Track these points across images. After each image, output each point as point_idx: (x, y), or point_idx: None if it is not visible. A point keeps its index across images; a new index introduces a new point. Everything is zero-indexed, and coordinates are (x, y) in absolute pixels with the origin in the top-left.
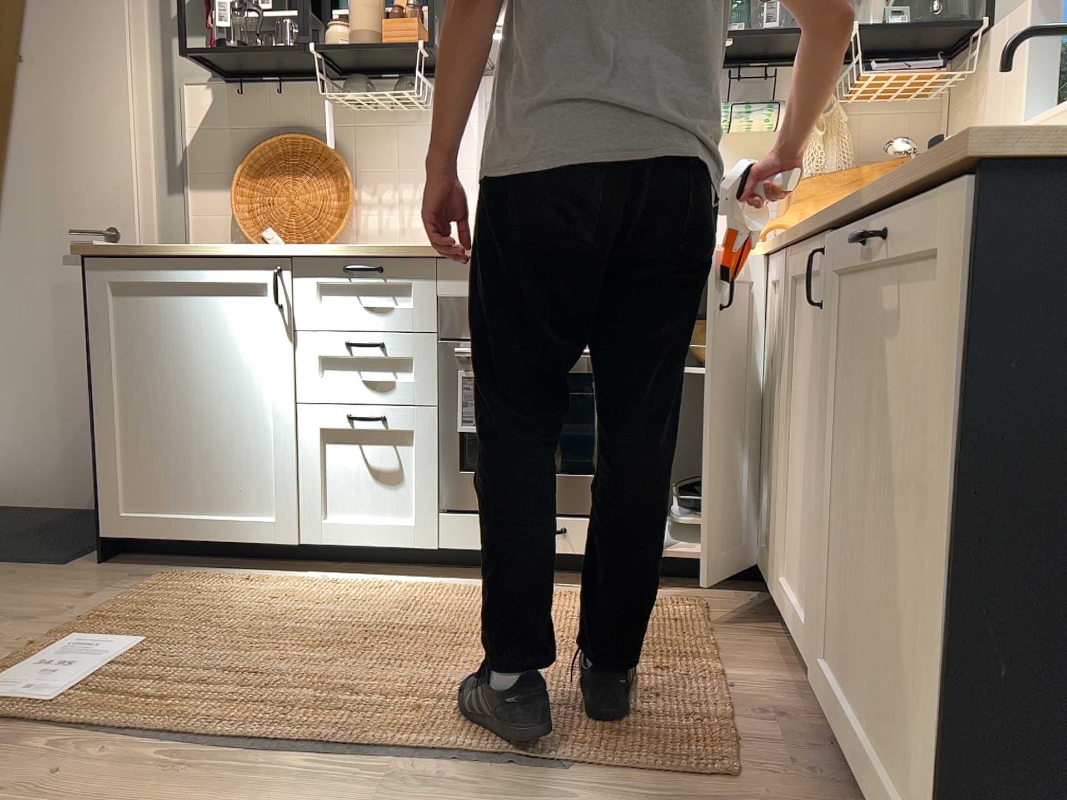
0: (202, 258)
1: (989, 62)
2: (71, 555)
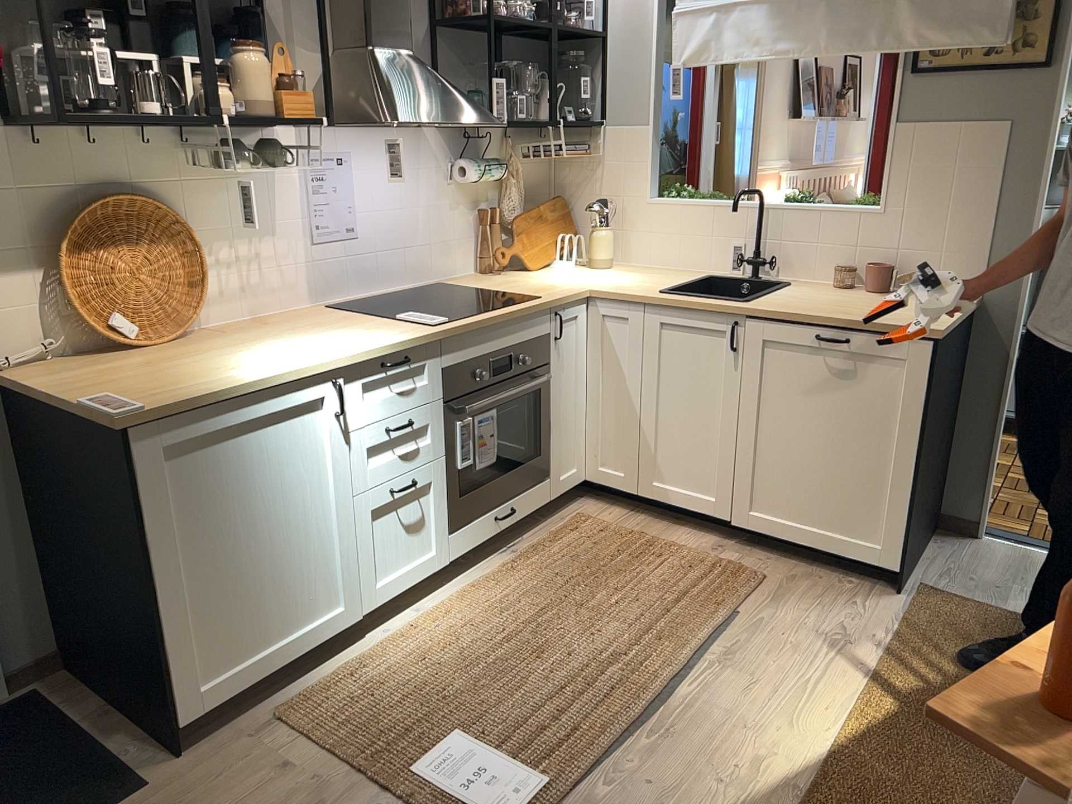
0: (262, 389)
1: (609, 147)
2: (118, 777)
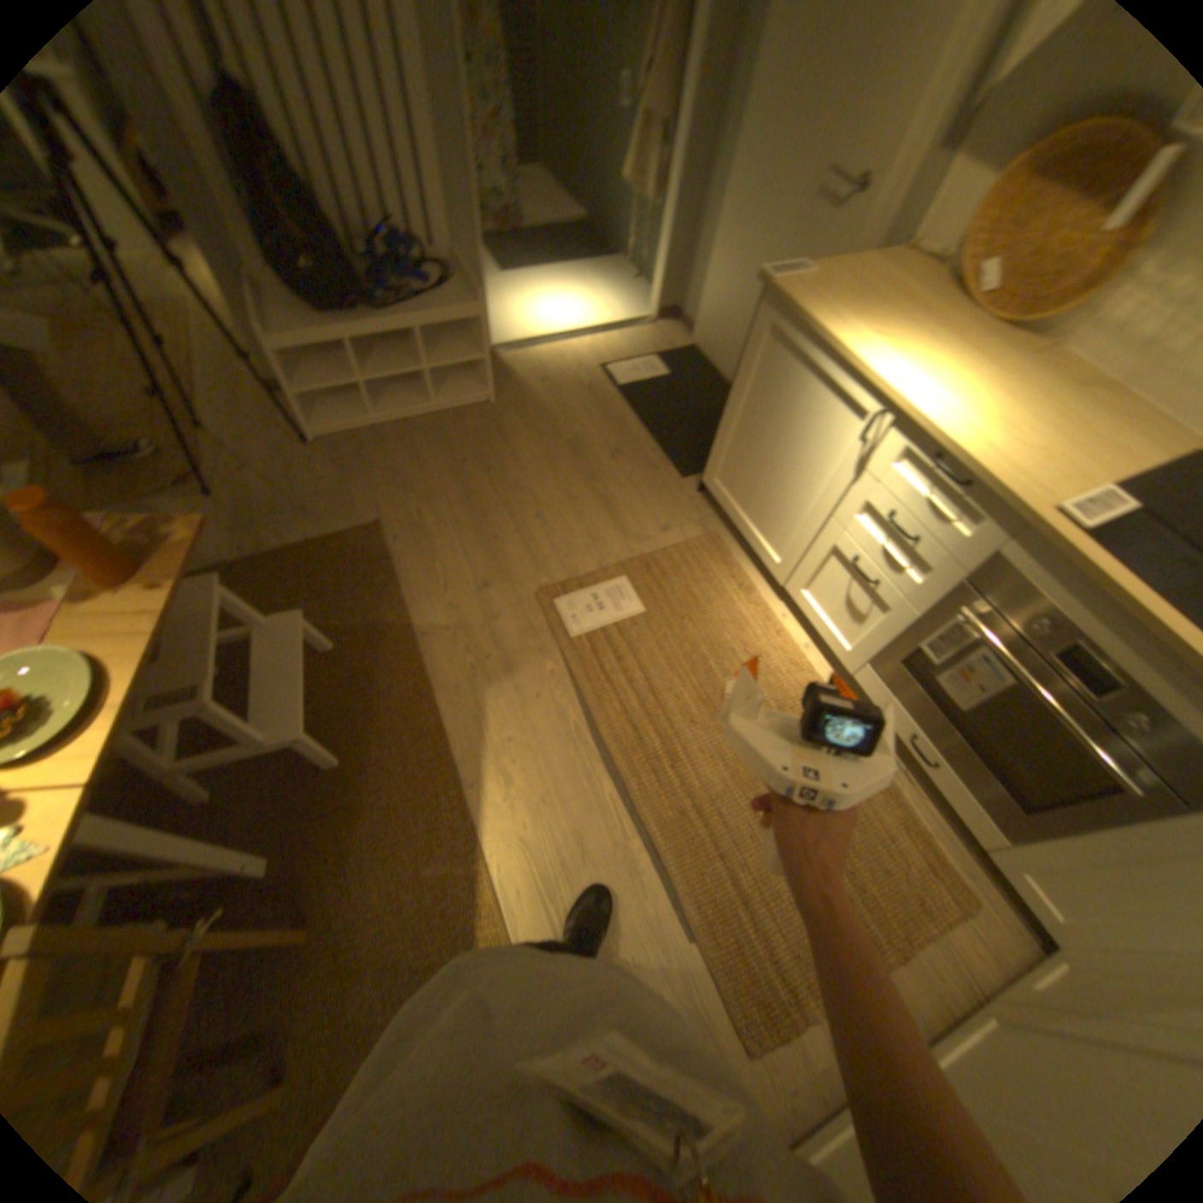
0: (839, 351)
1: None
2: (695, 468)
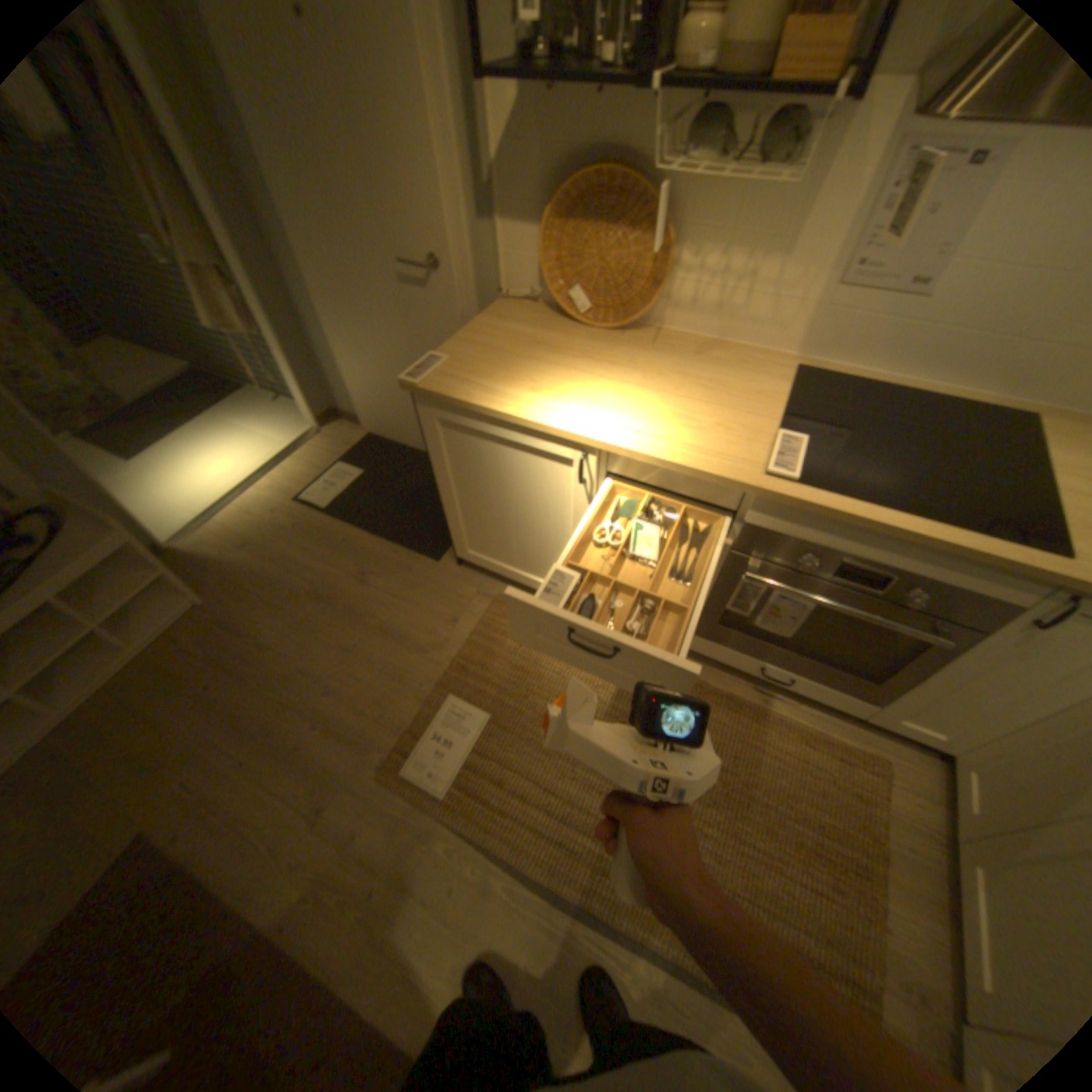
0: (513, 420)
1: None
2: (441, 546)
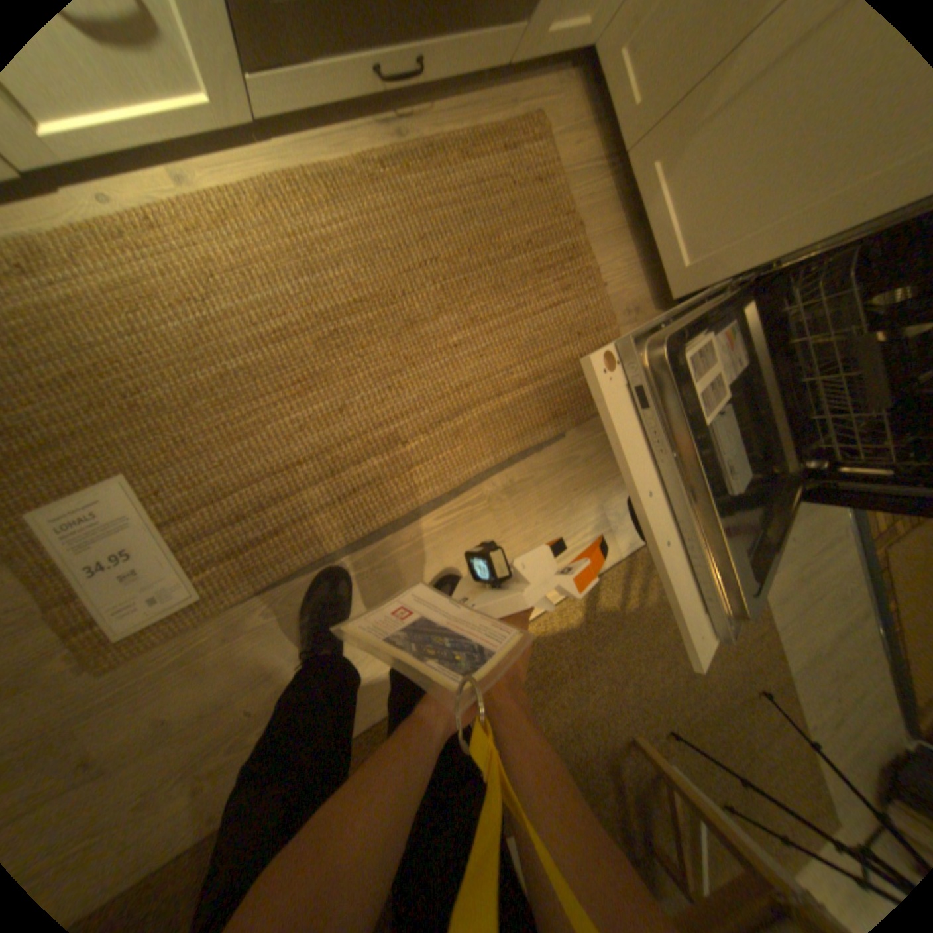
0: None
1: None
2: None
